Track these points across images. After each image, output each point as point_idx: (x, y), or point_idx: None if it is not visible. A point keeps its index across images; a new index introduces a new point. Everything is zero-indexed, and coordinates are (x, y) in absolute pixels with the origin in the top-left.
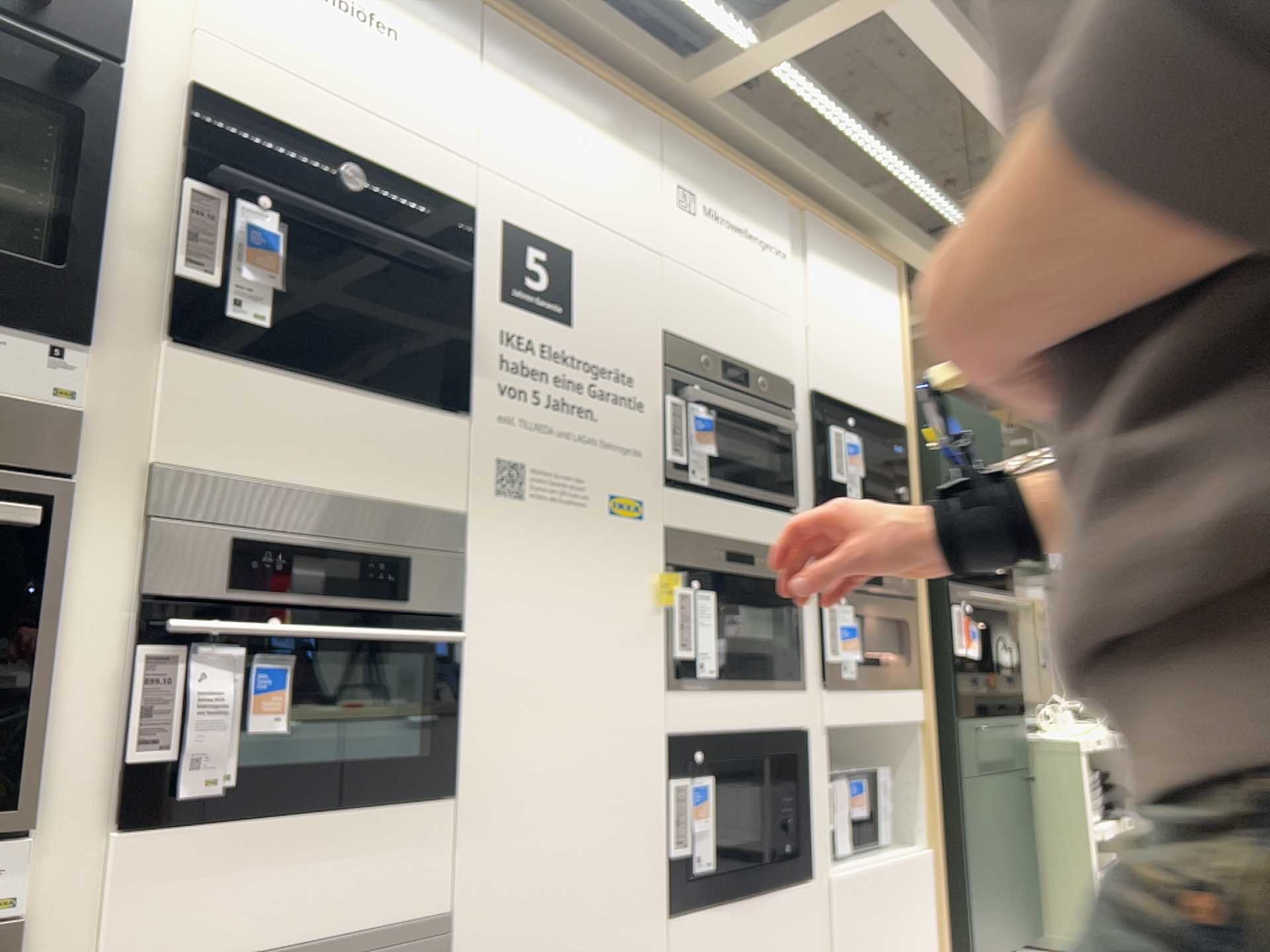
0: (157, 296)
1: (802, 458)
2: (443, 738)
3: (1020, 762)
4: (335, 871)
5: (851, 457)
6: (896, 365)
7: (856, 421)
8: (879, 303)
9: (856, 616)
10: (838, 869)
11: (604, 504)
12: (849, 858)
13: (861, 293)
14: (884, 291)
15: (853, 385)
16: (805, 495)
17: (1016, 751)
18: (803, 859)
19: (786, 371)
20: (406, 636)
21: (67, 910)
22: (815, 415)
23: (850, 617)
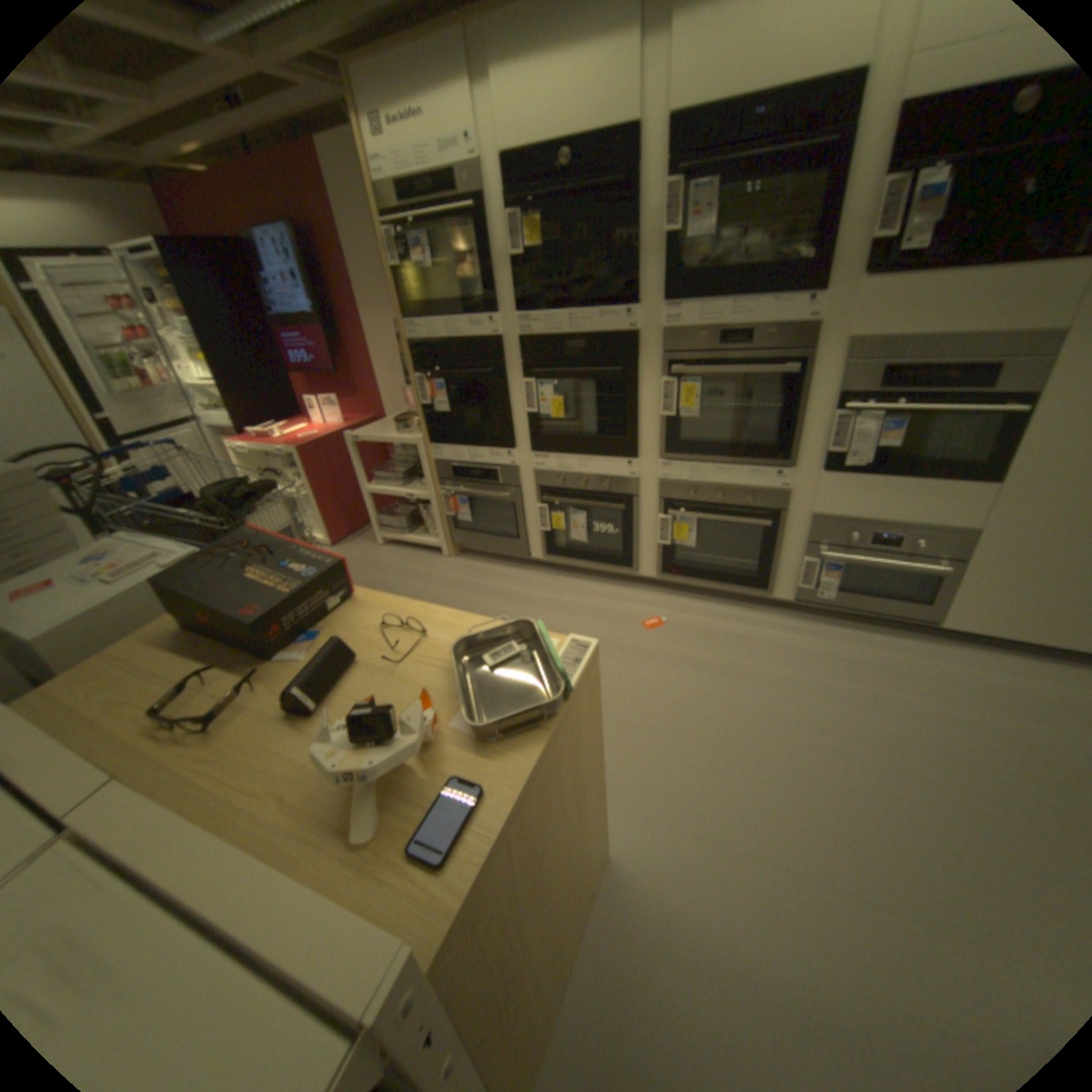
0: (862, 251)
1: None
2: (1002, 454)
3: None
4: (916, 499)
5: None
6: None
7: None
8: None
9: None
10: None
11: None
12: None
13: None
14: None
15: None
16: None
17: None
18: None
19: None
20: (981, 408)
21: (807, 489)
22: None
23: None
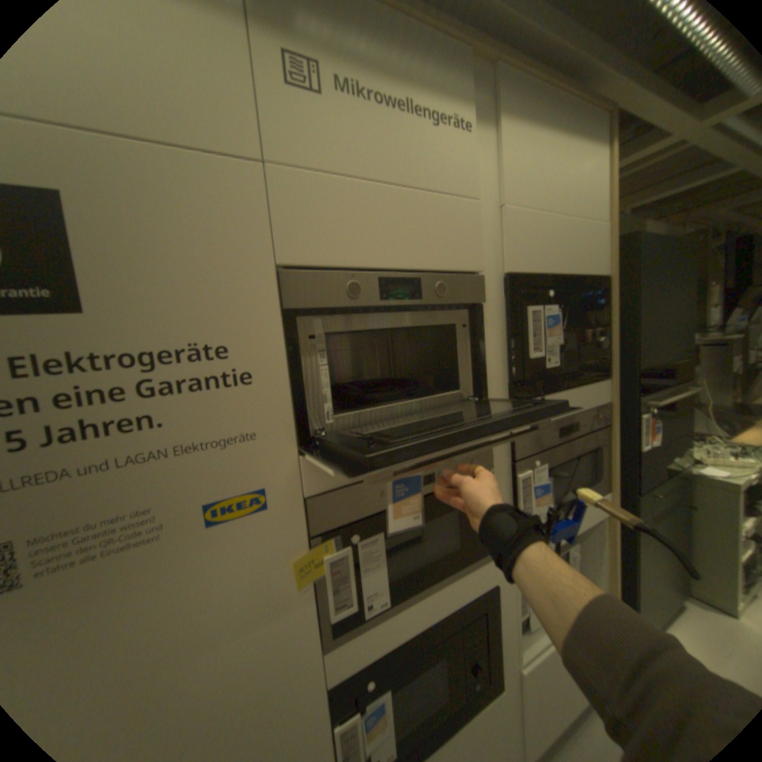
0: None
1: (496, 346)
2: None
3: (687, 497)
4: None
5: (551, 327)
6: (606, 216)
7: (559, 289)
8: (590, 155)
9: (552, 468)
10: (530, 656)
11: (193, 520)
12: (541, 633)
13: (570, 147)
14: (596, 139)
15: (557, 252)
16: (499, 380)
17: (685, 491)
18: (494, 685)
19: (473, 262)
20: None
21: None
22: (510, 299)
23: (546, 473)
